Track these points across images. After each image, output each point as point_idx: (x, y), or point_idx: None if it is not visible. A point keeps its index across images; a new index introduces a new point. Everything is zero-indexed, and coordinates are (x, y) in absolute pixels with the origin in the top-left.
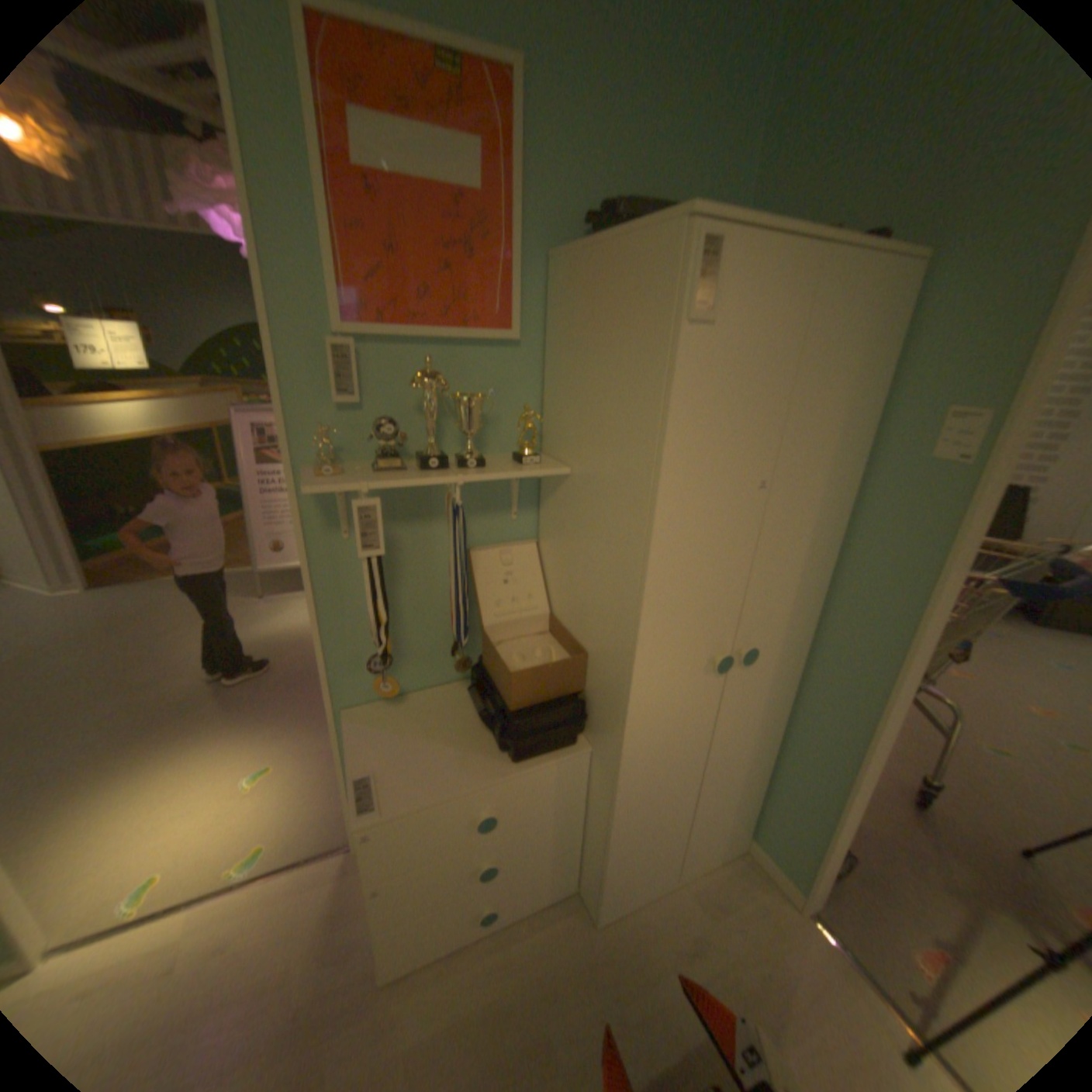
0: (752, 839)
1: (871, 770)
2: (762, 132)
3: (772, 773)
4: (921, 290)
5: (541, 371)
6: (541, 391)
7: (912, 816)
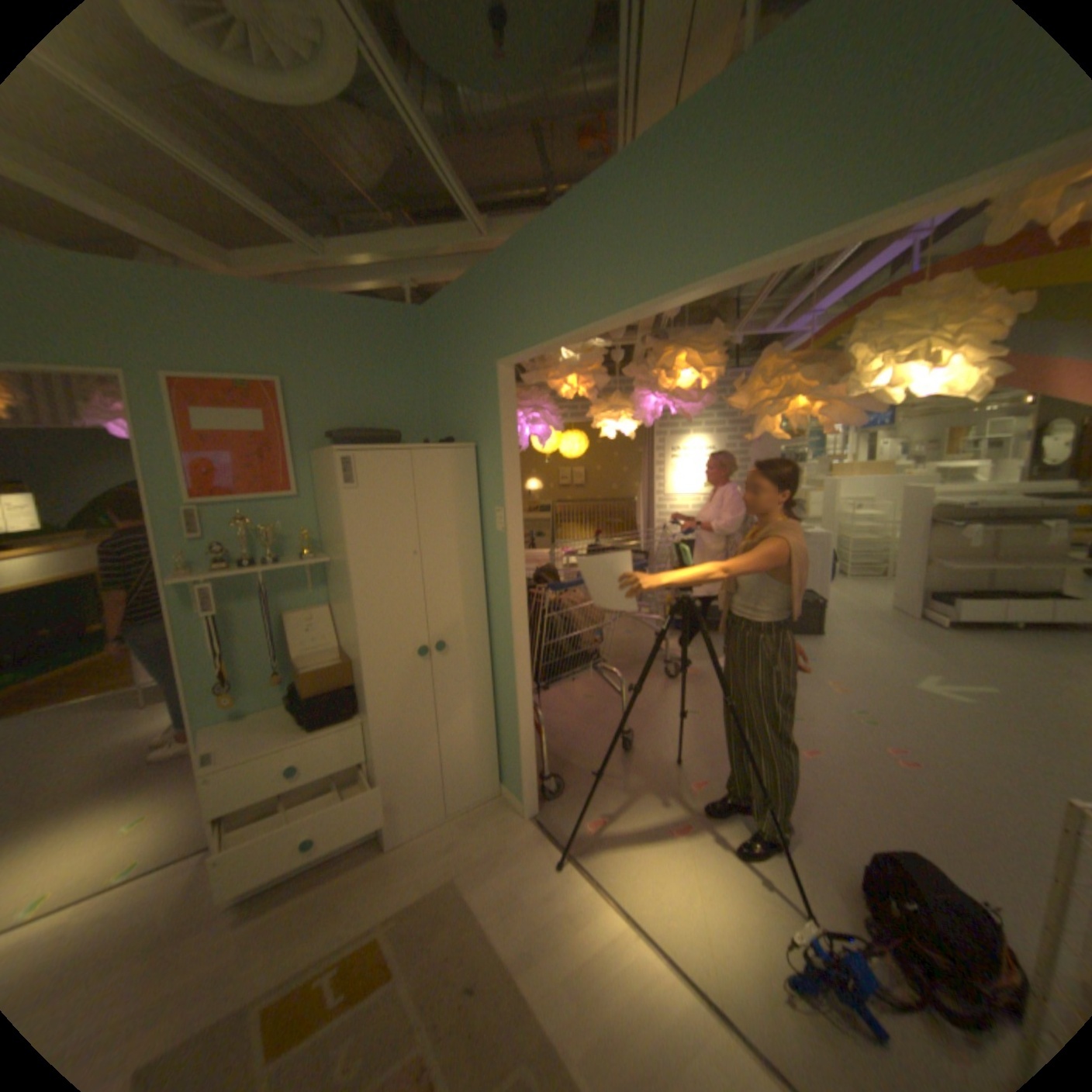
0: (500, 784)
1: (520, 702)
2: (426, 386)
3: (497, 731)
4: (478, 460)
5: (315, 510)
6: (317, 520)
7: (618, 757)
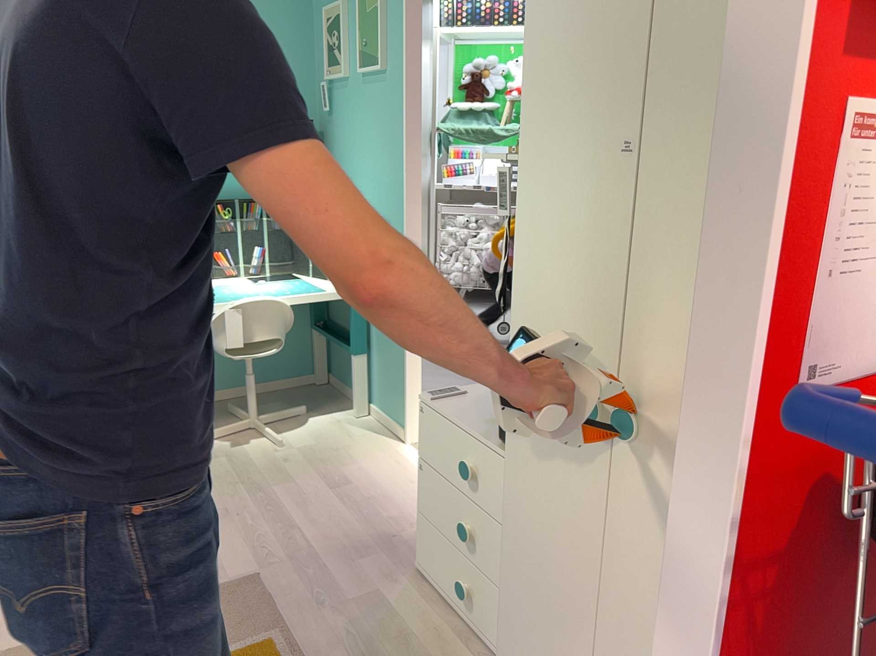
0: None
1: None
2: None
3: None
4: None
5: None
6: None
7: None
